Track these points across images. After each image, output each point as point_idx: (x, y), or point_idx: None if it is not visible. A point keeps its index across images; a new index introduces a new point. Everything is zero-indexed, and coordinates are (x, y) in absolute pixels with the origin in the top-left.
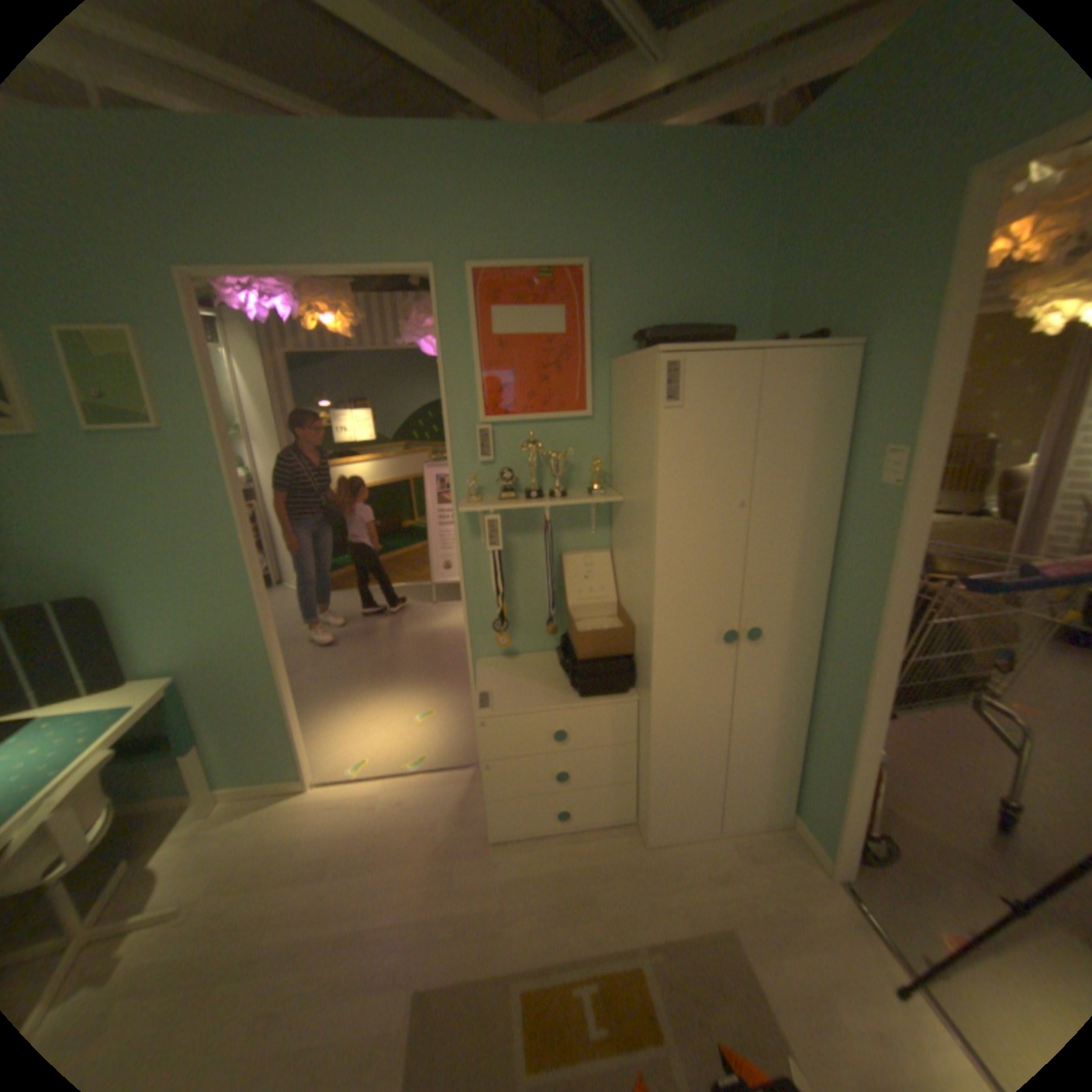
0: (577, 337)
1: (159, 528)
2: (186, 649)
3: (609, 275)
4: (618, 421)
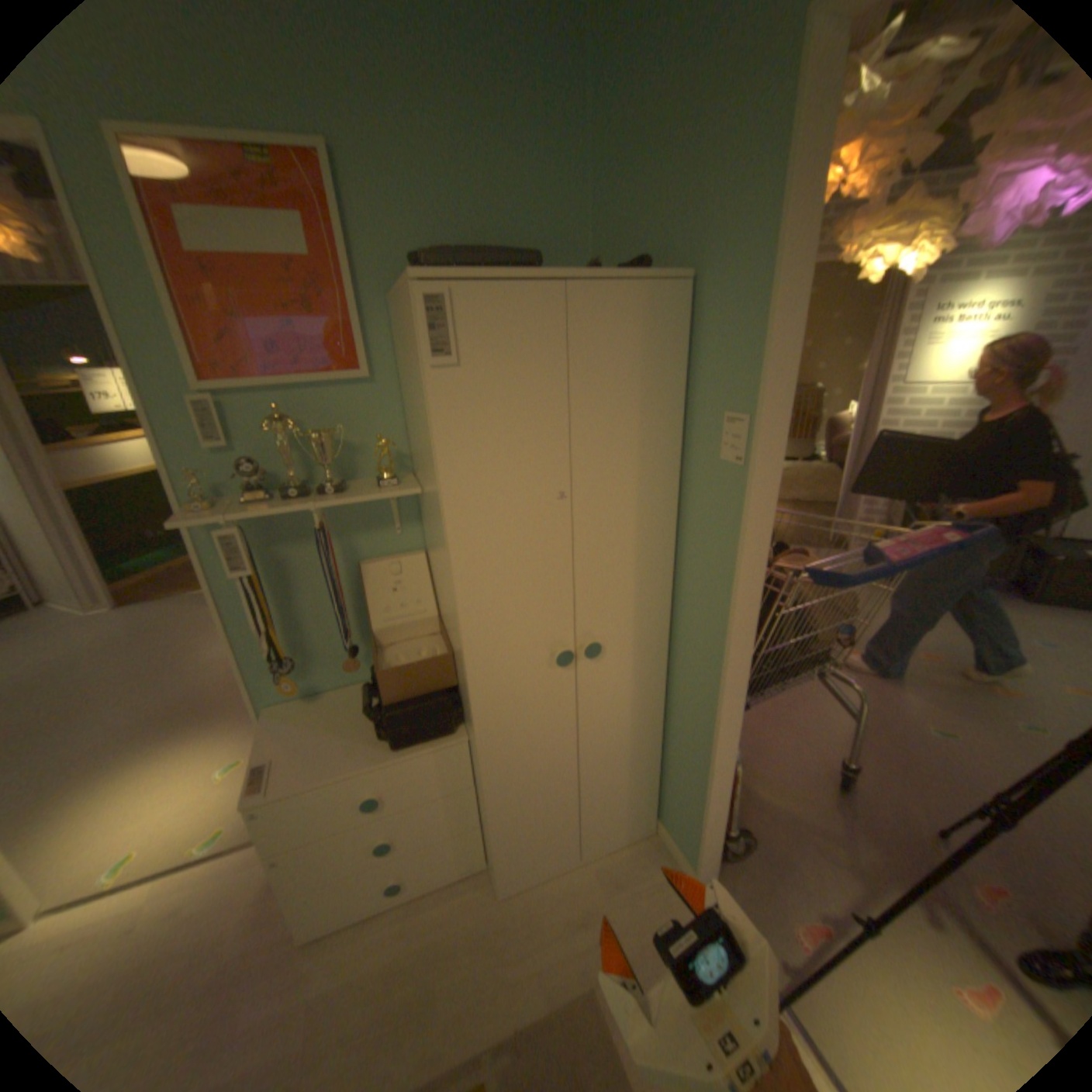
0: (328, 261)
1: None
2: None
3: (363, 168)
4: (407, 385)
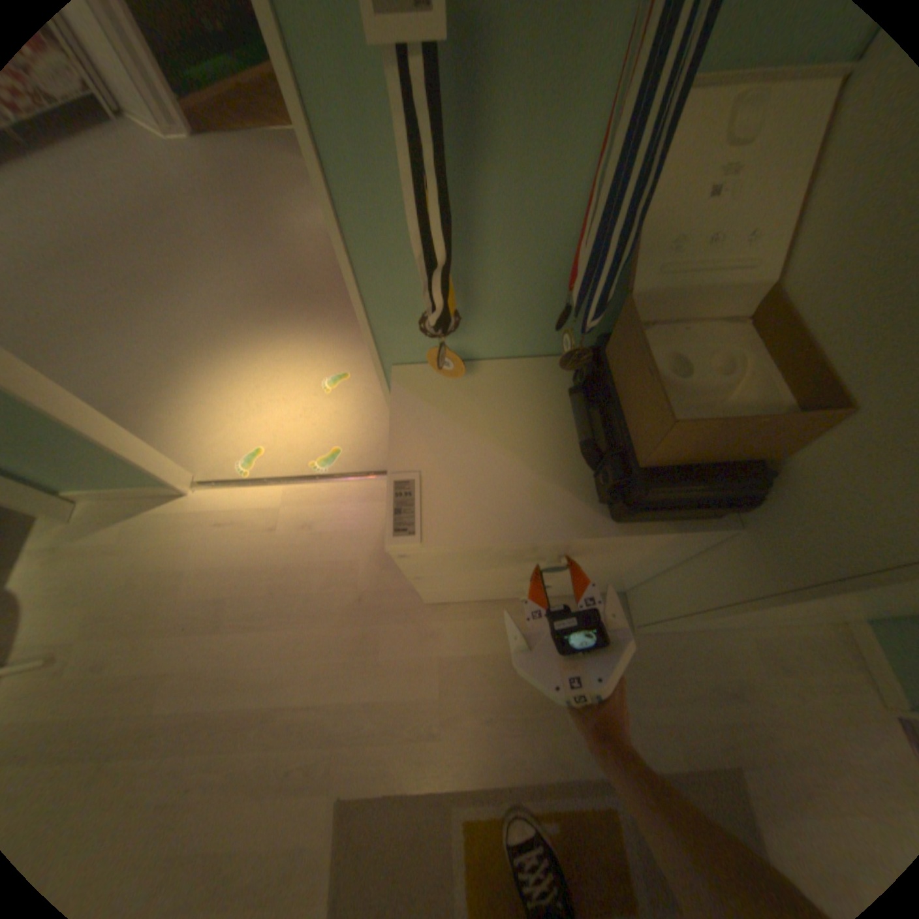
0: None
1: None
2: None
3: None
4: None
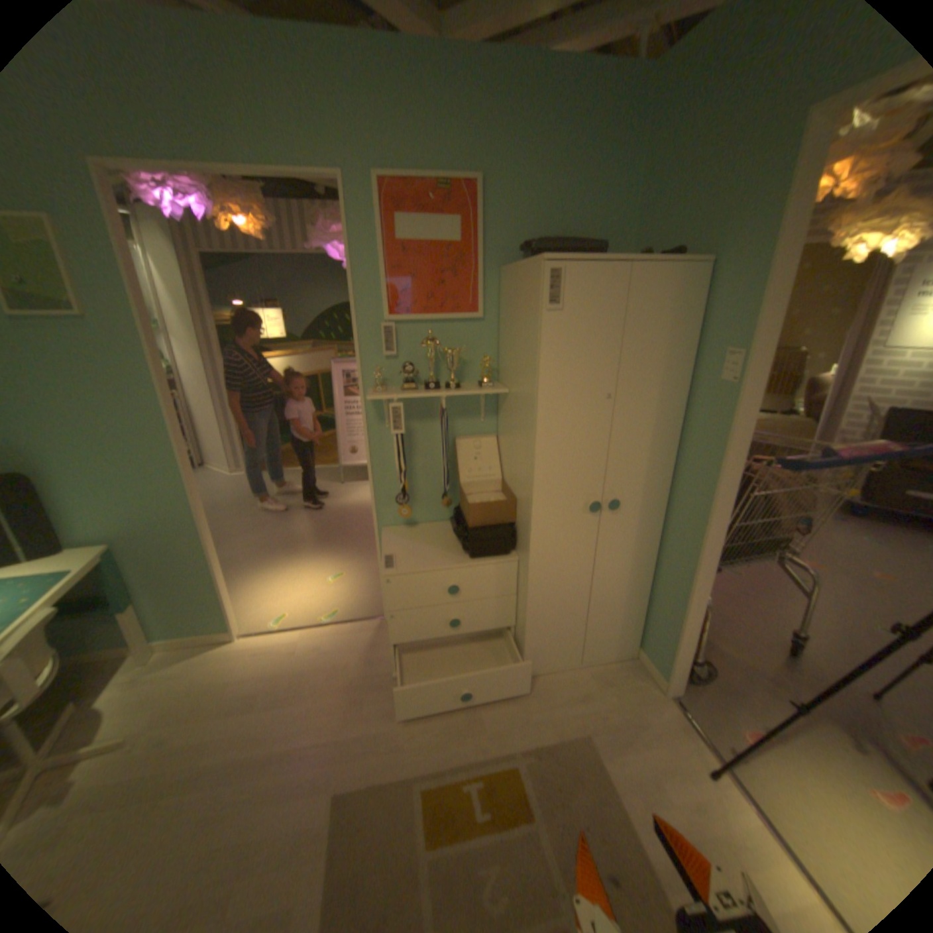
0: (470, 246)
1: (86, 411)
2: (118, 521)
3: (499, 190)
4: (505, 324)
